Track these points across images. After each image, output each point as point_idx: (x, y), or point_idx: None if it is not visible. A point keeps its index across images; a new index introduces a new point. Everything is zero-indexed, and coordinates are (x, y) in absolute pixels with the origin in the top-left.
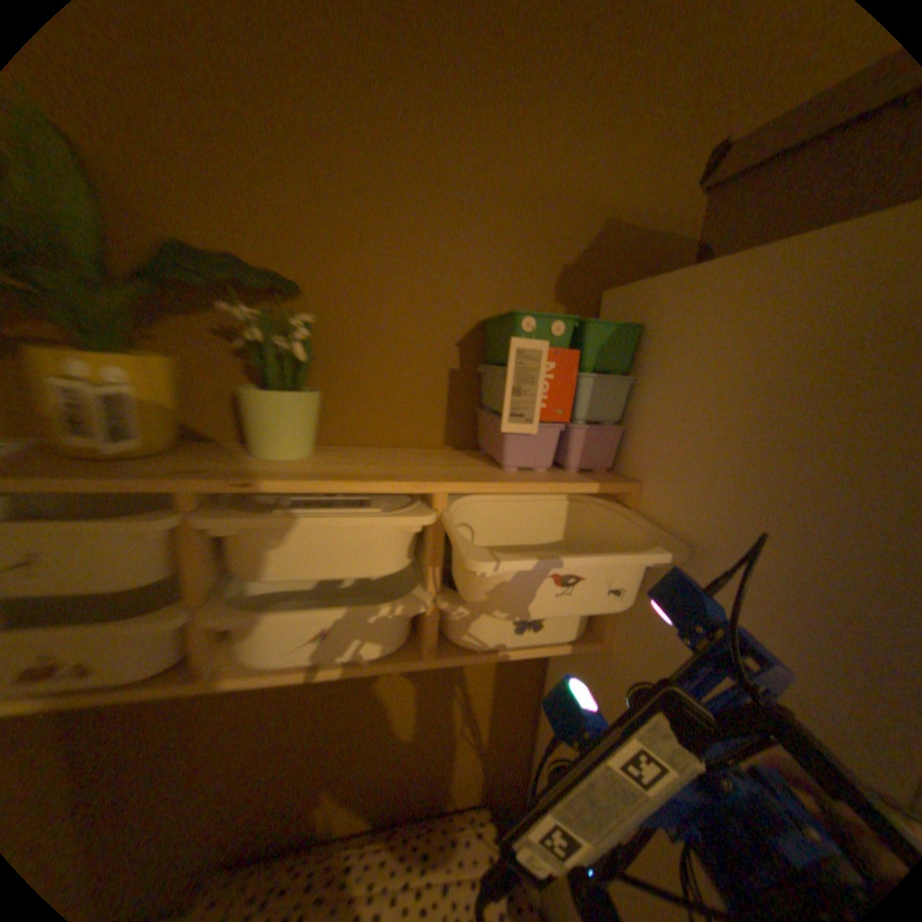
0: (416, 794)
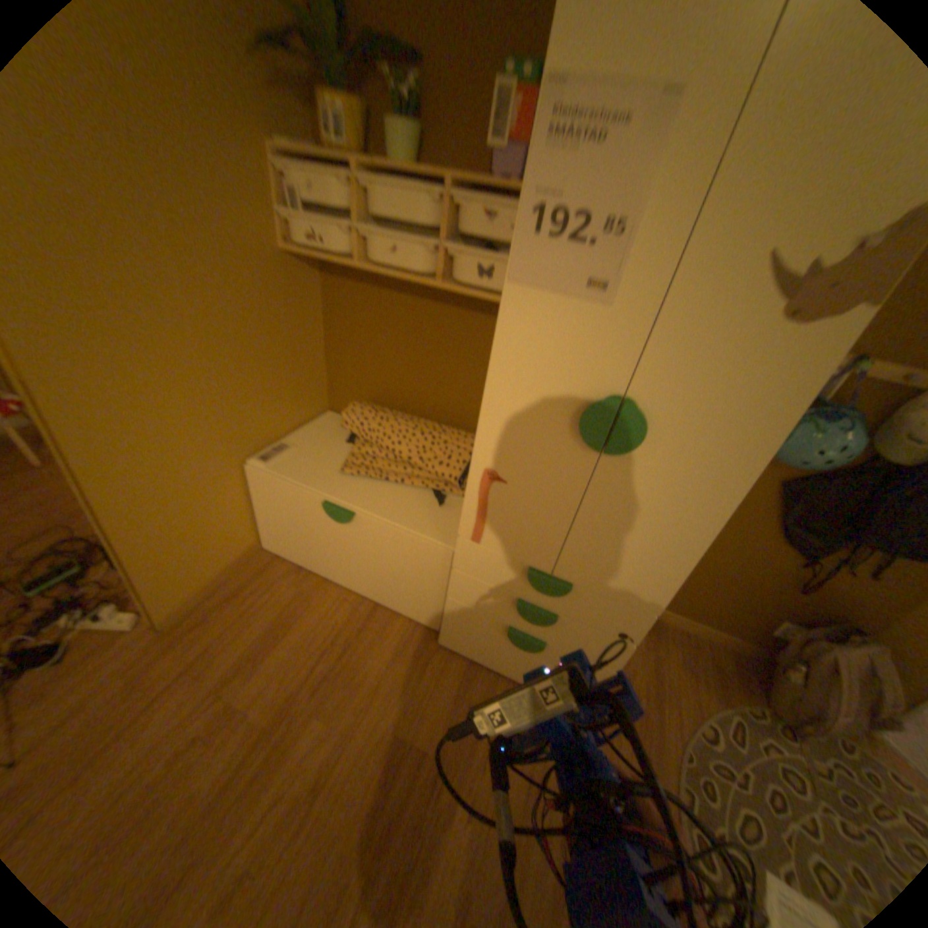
0: (451, 412)
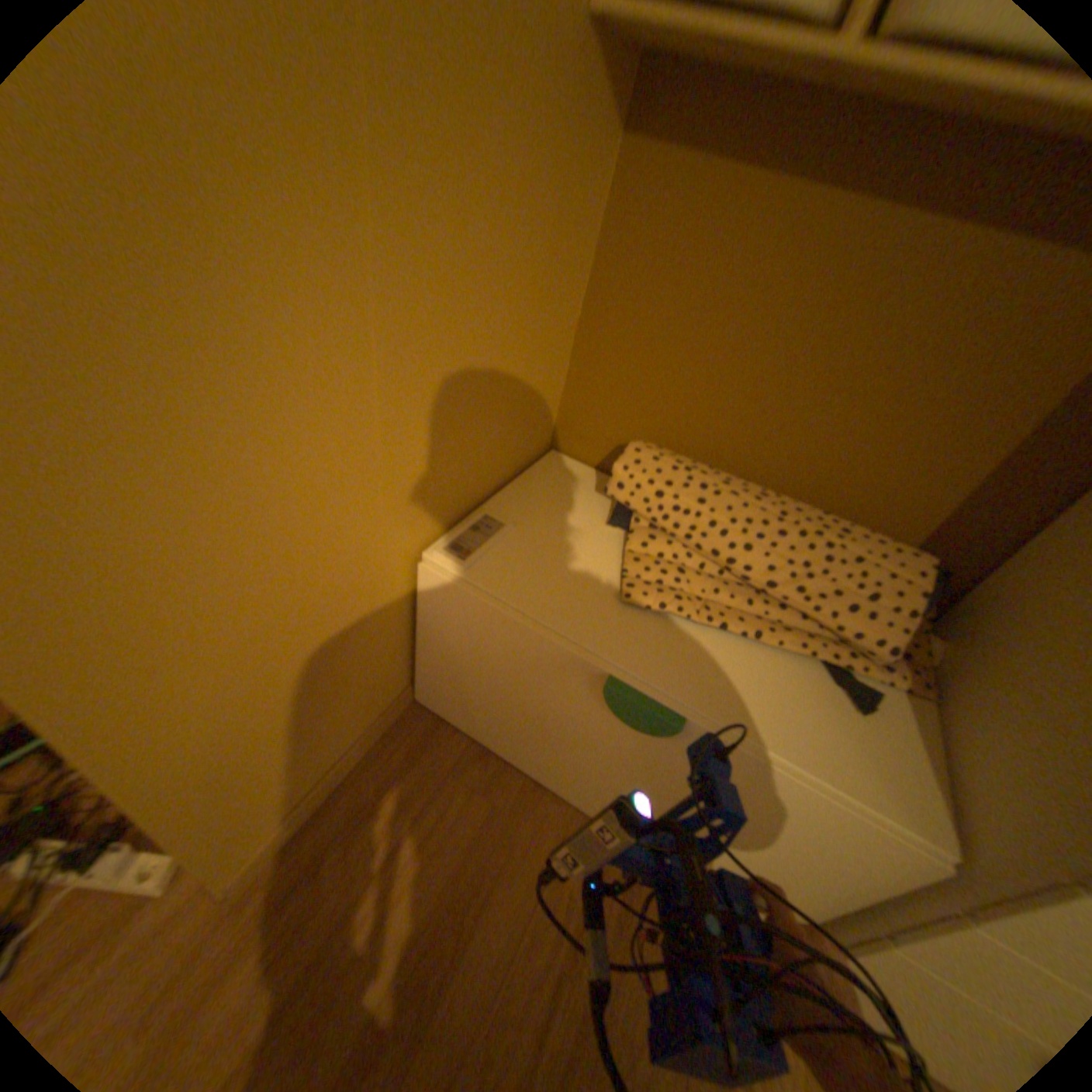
0: (852, 486)
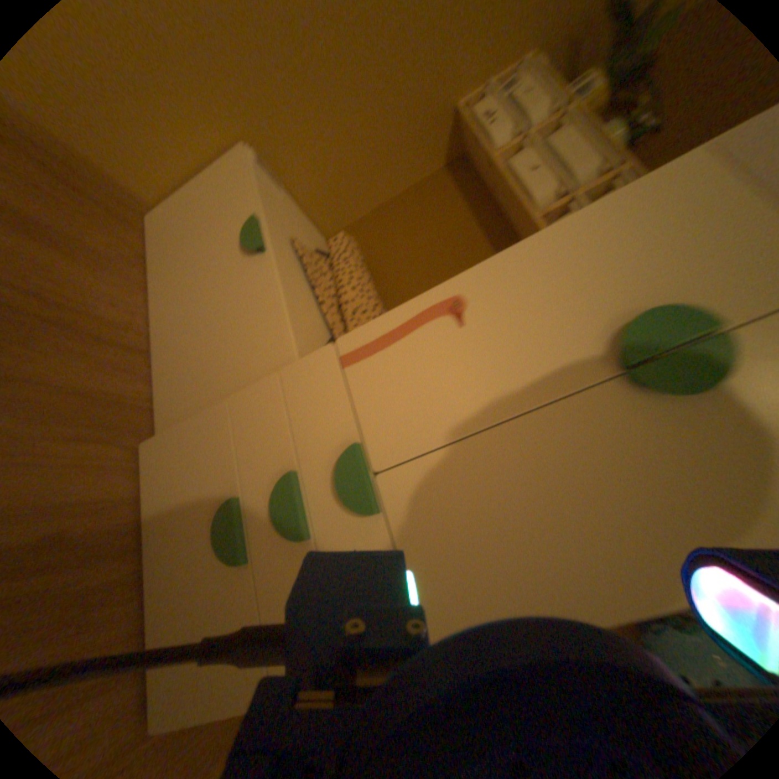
0: None
